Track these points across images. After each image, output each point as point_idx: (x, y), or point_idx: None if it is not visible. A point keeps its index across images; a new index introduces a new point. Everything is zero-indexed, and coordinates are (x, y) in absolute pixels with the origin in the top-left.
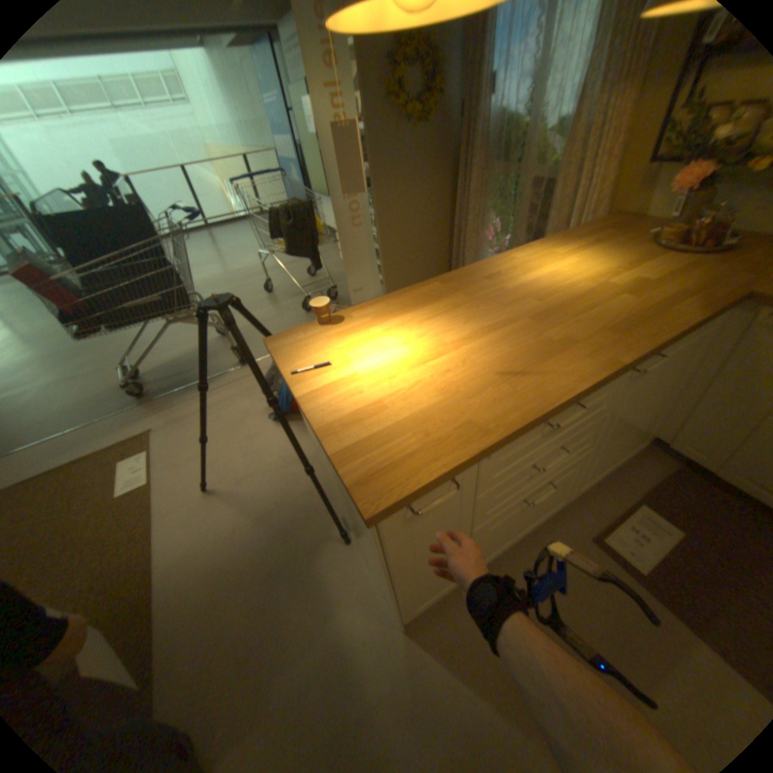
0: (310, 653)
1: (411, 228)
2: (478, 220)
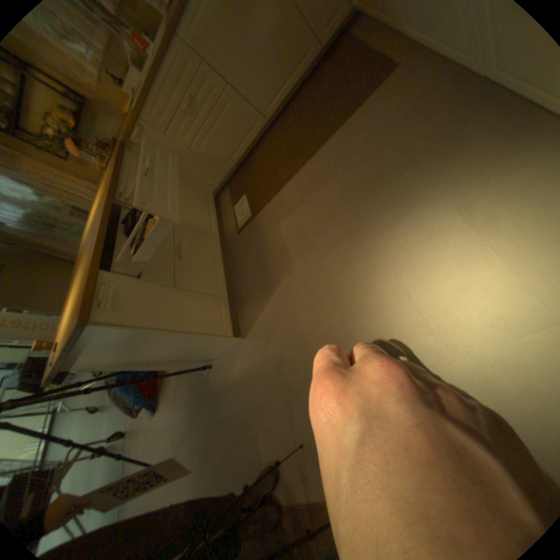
0: (241, 397)
1: None
2: None
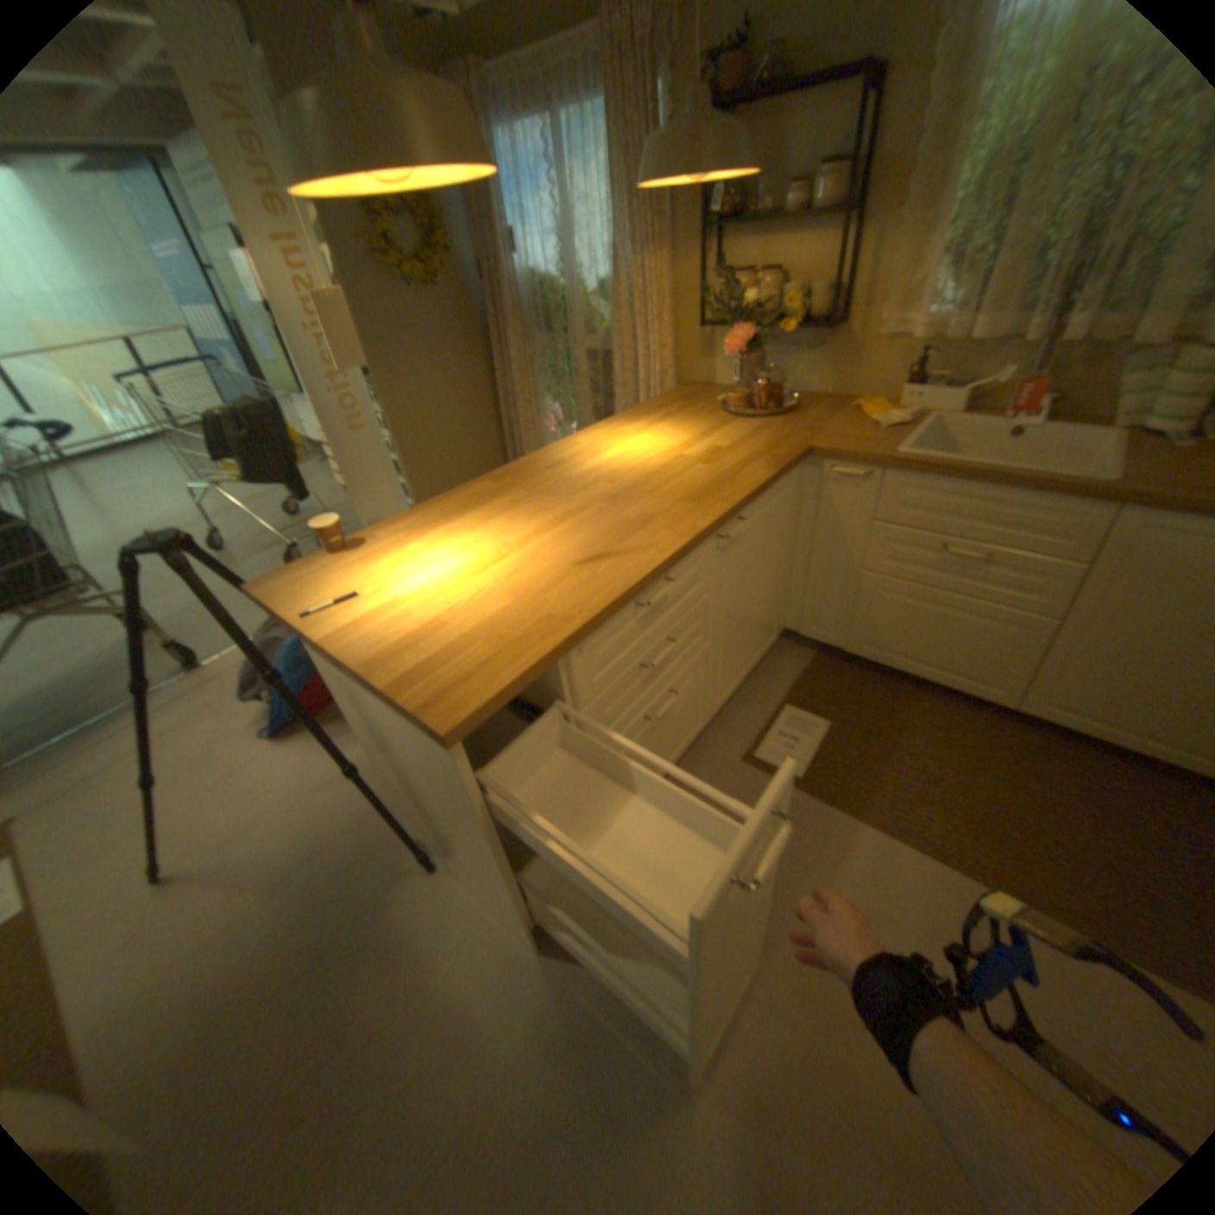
0: (401, 1039)
1: (440, 424)
2: (530, 406)
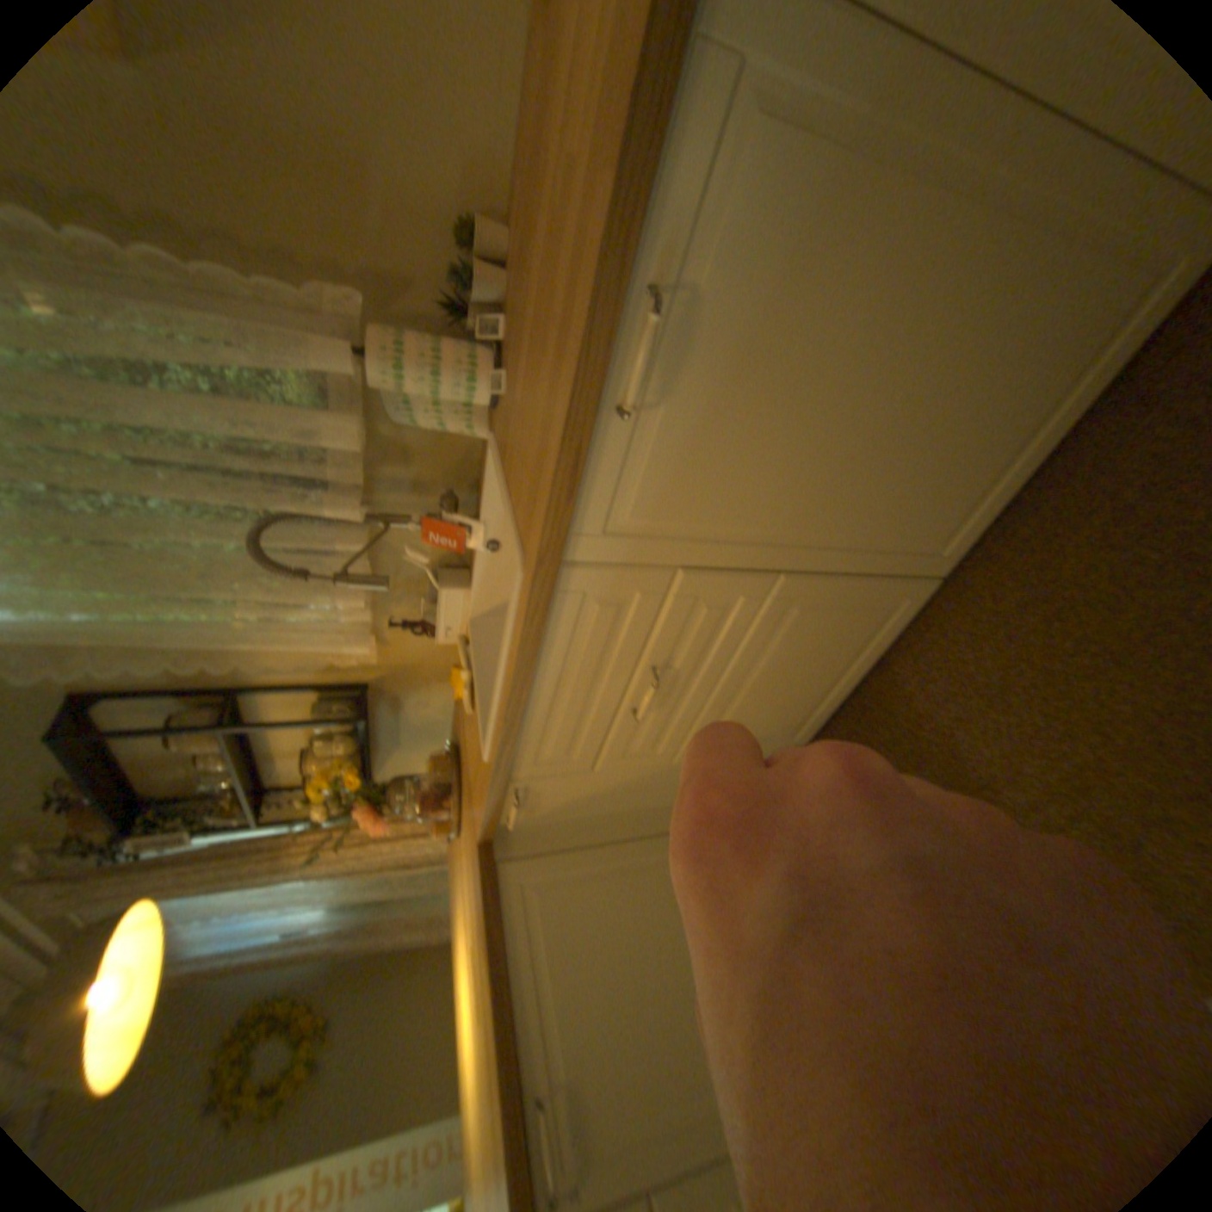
0: None
1: None
2: None
